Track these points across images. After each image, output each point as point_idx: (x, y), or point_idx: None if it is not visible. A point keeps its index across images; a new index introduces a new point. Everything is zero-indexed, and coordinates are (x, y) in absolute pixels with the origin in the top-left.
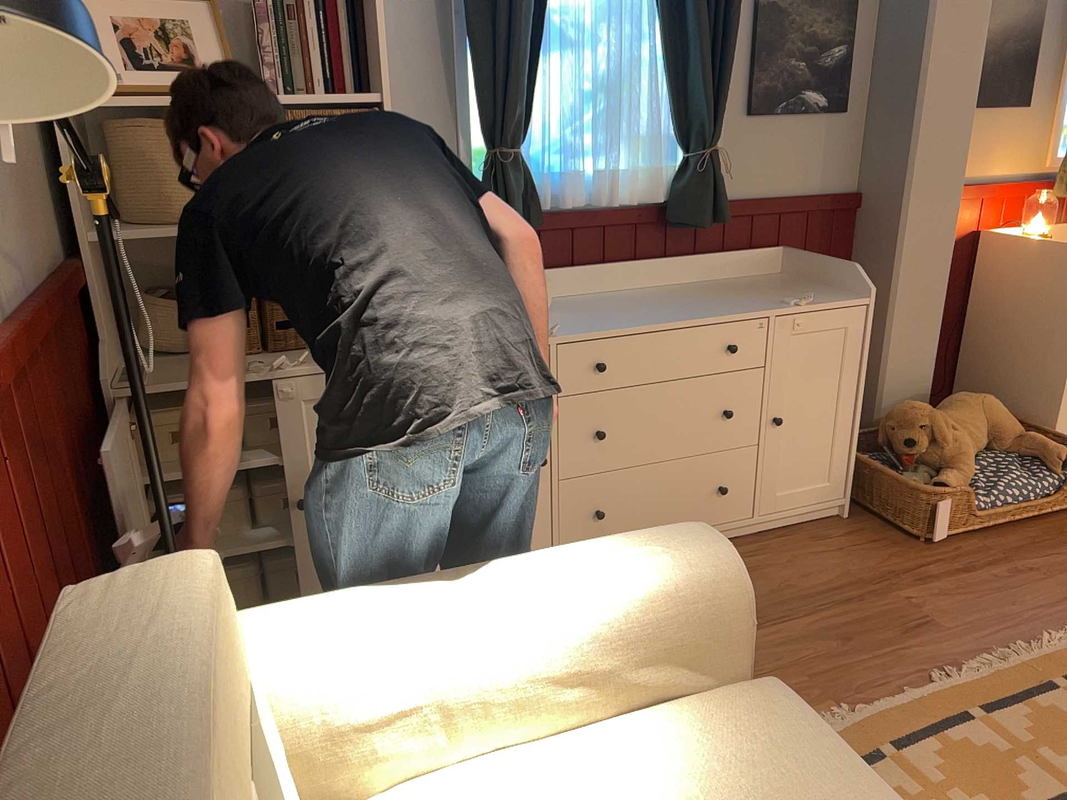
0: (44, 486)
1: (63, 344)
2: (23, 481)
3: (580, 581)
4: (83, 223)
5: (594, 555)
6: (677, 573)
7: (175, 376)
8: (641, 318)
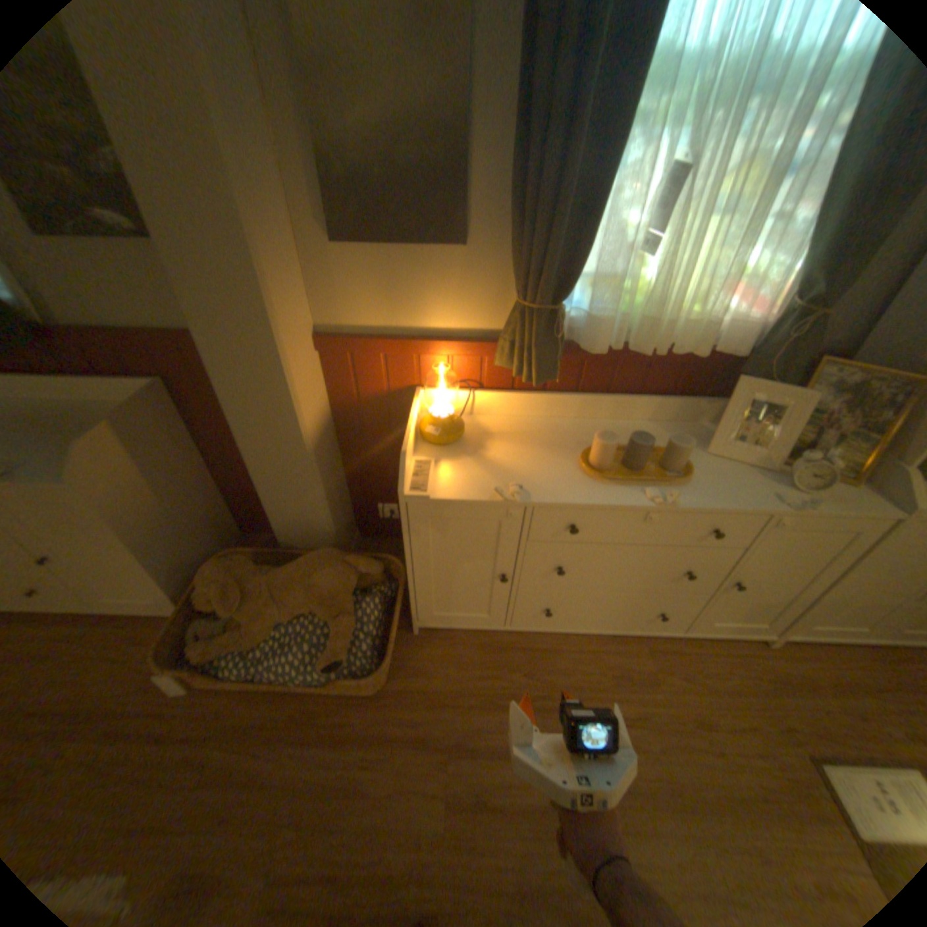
0: None
1: None
2: None
3: None
4: None
5: None
6: None
7: None
8: None
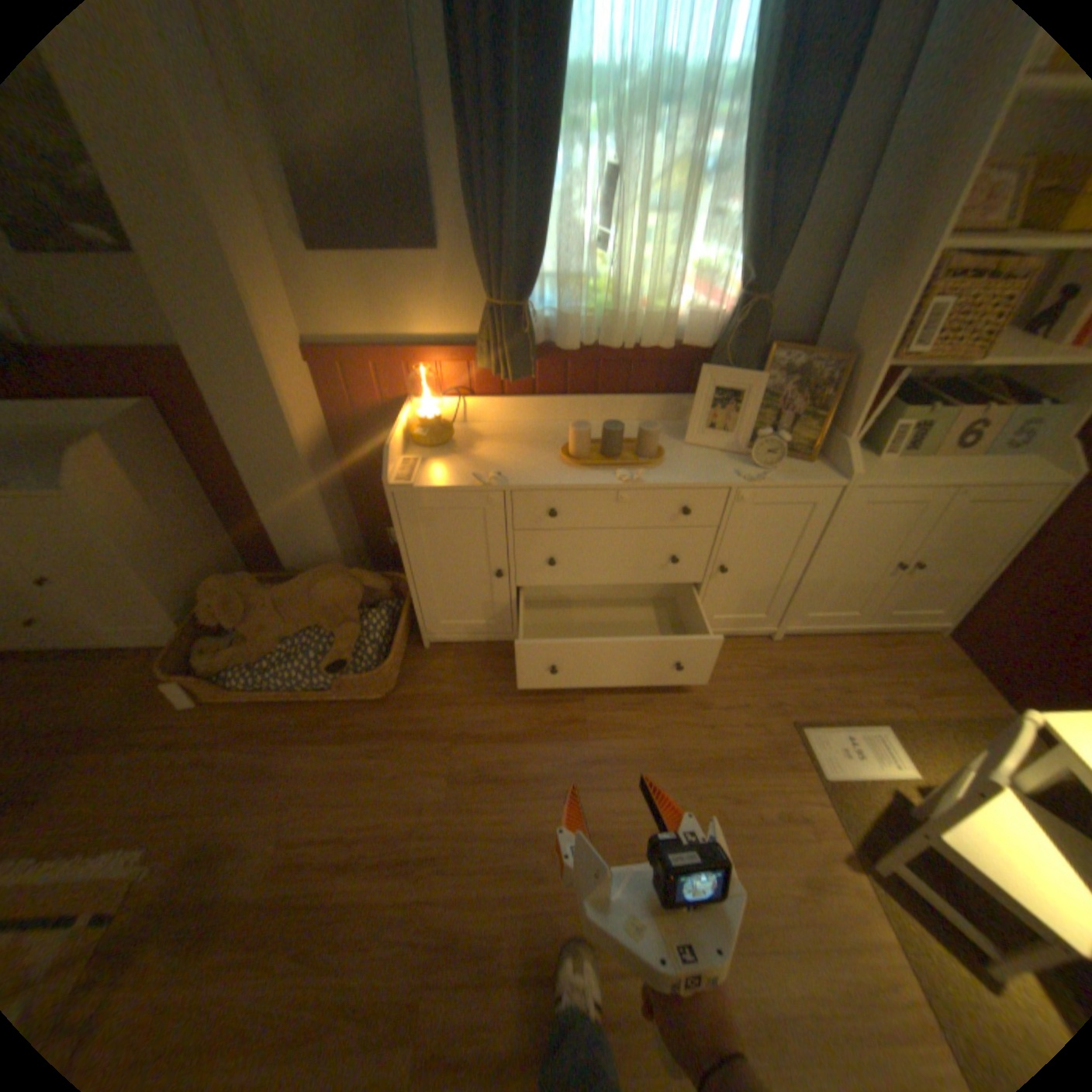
0: None
1: None
2: None
3: None
4: None
5: None
6: None
7: None
8: None
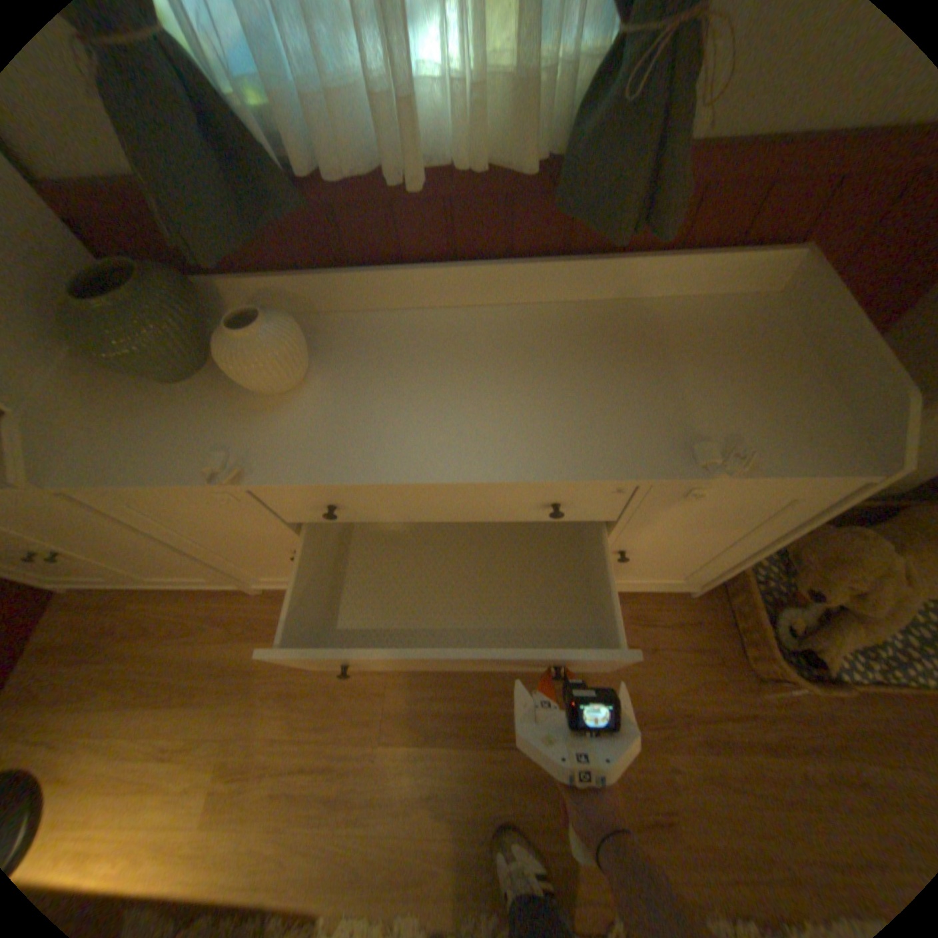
0: None
1: None
2: None
3: None
4: None
5: None
6: None
7: None
8: (409, 444)
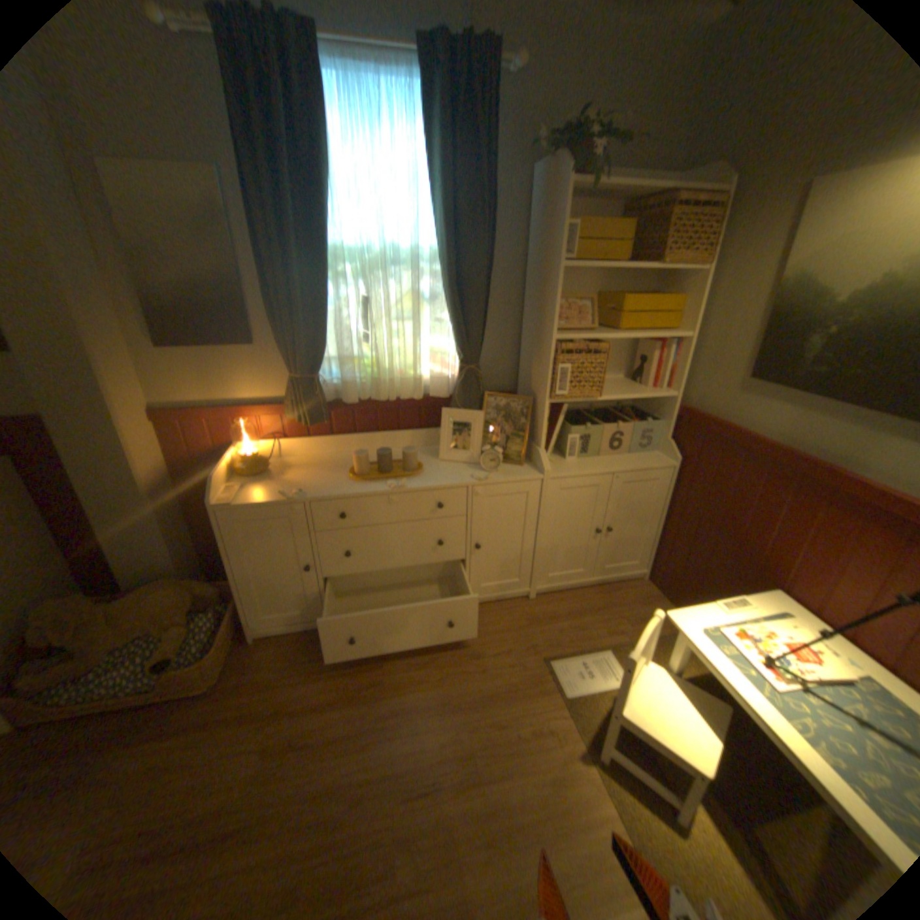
0: None
1: None
2: None
3: None
4: None
5: None
6: None
7: None
8: None
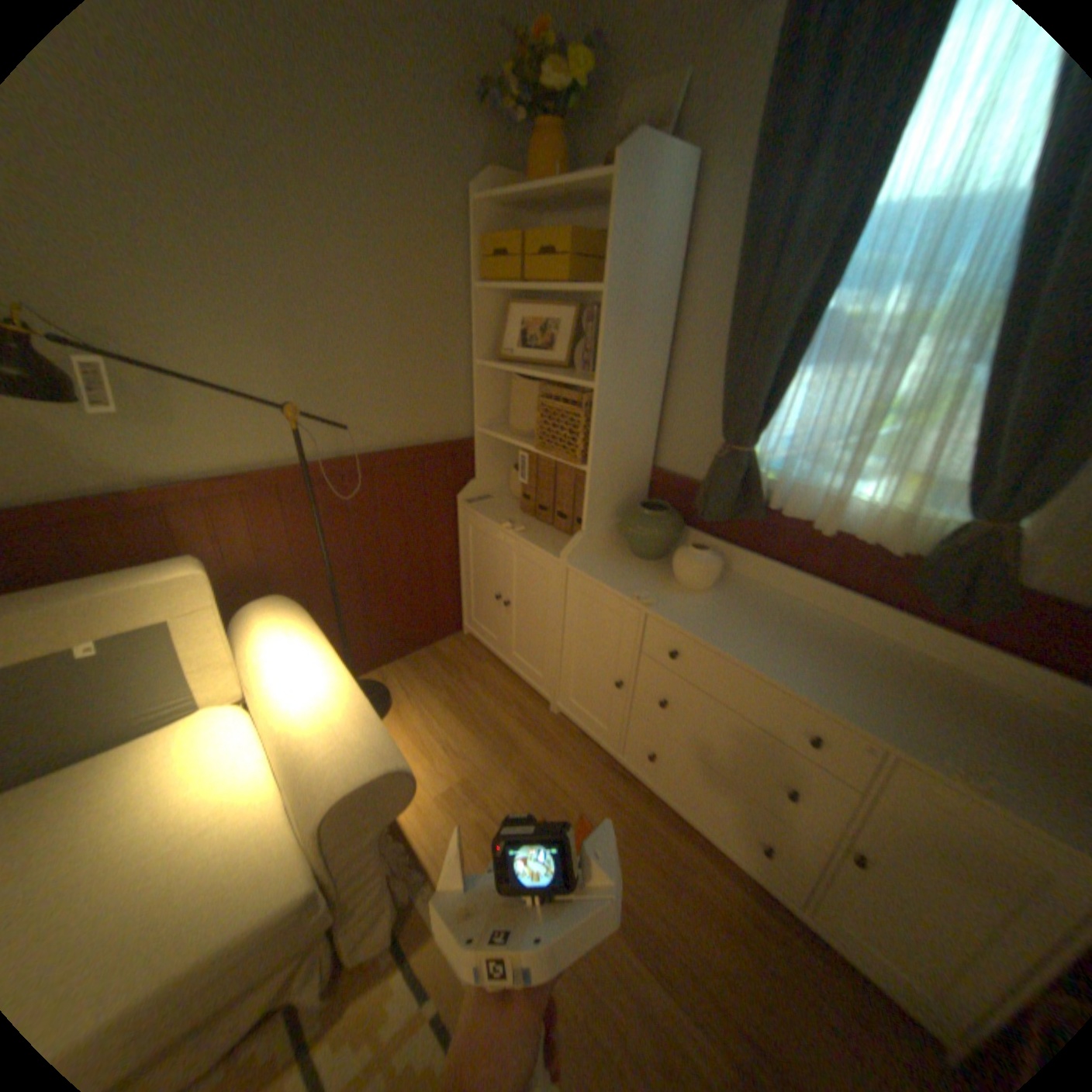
0: (346, 526)
1: (425, 473)
2: (318, 519)
3: (305, 717)
4: (479, 421)
5: (334, 717)
6: (316, 767)
7: (488, 508)
8: (744, 643)
